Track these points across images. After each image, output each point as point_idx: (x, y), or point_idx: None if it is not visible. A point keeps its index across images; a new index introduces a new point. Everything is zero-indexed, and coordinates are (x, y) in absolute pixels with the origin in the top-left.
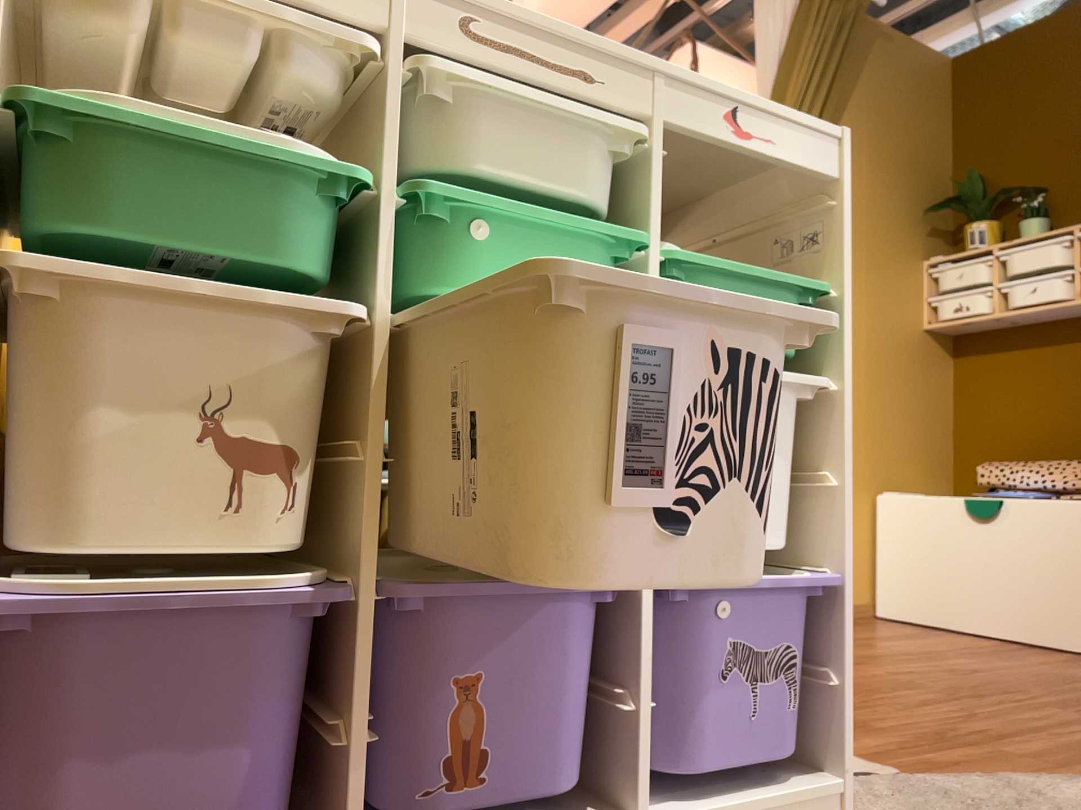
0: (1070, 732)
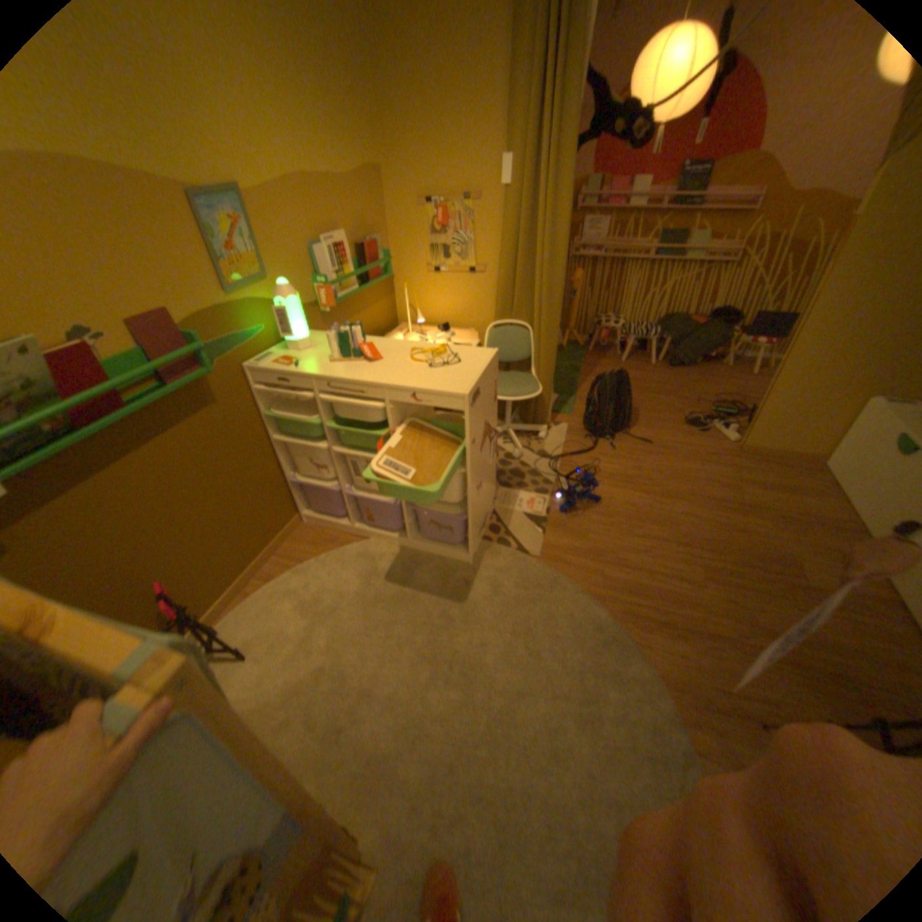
0: (660, 587)
